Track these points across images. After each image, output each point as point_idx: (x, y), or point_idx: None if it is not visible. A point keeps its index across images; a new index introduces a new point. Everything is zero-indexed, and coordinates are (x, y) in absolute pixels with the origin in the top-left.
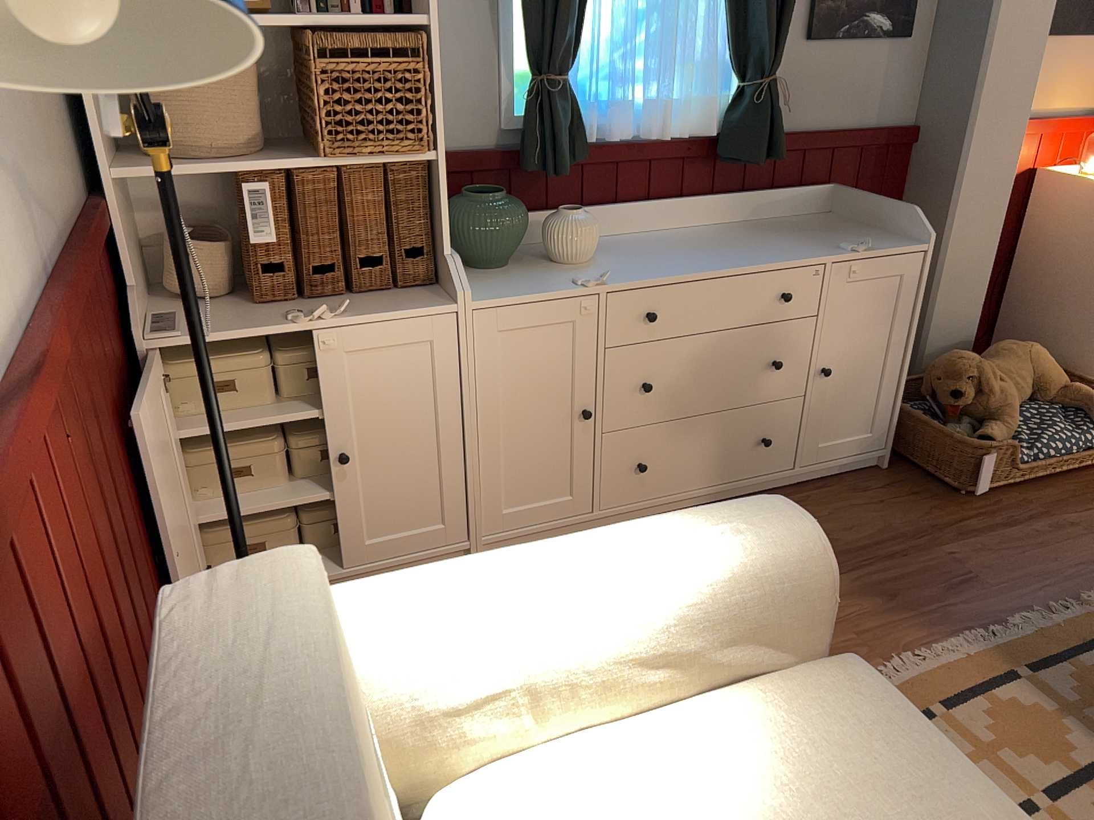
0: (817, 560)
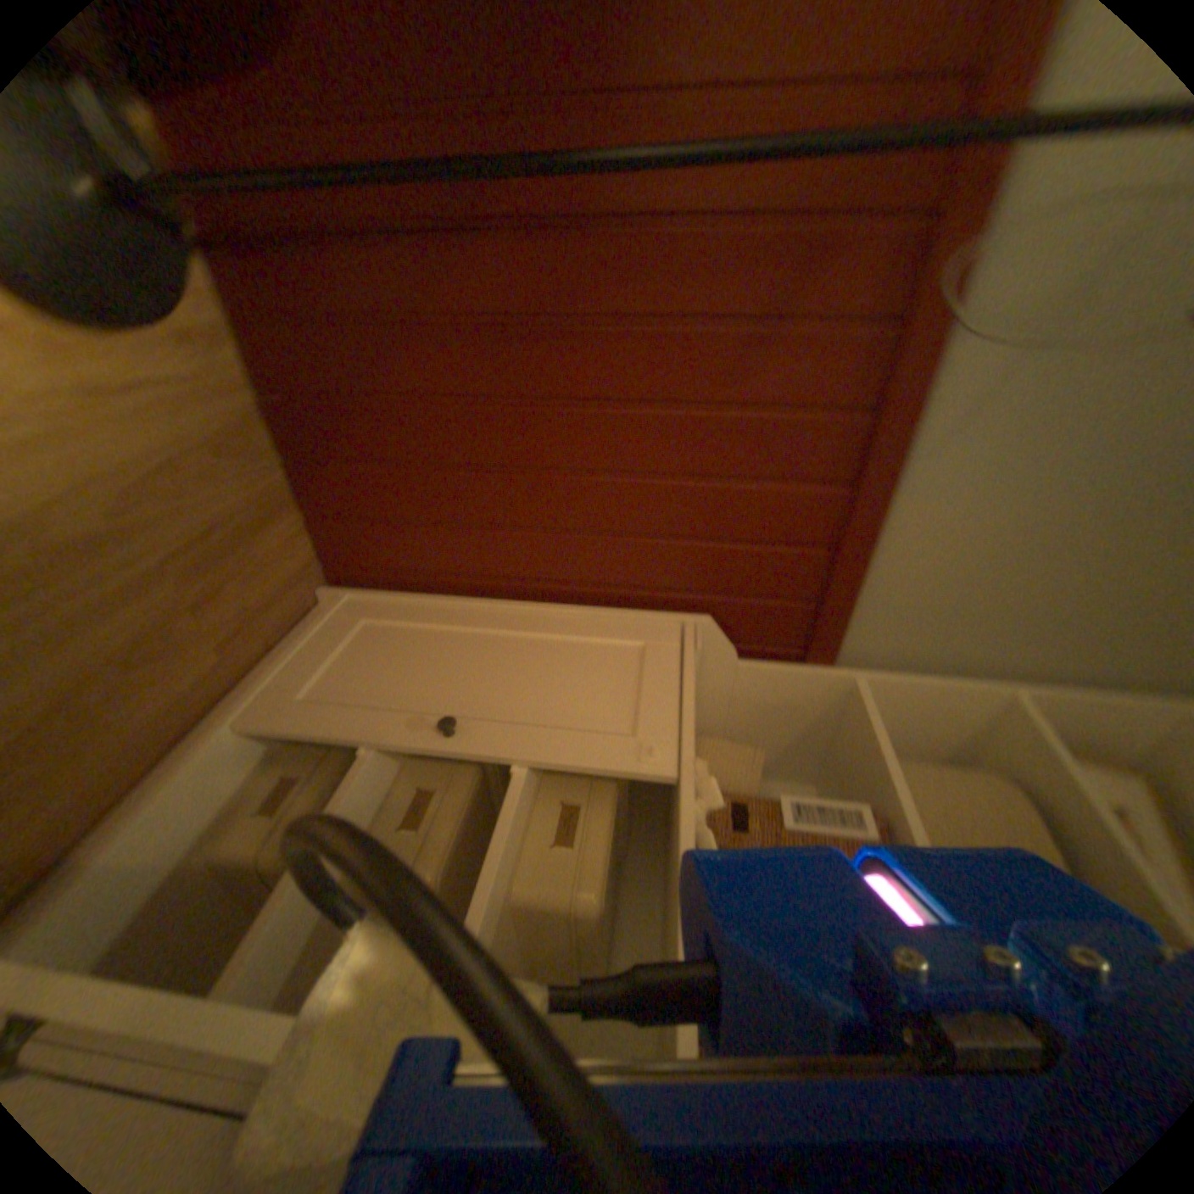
0: None
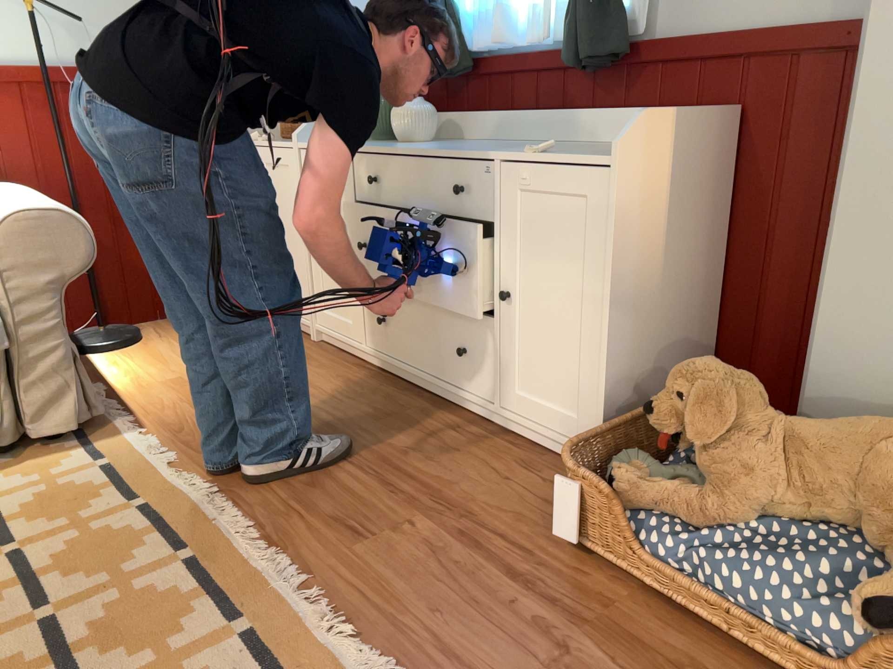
0: (5, 227)
